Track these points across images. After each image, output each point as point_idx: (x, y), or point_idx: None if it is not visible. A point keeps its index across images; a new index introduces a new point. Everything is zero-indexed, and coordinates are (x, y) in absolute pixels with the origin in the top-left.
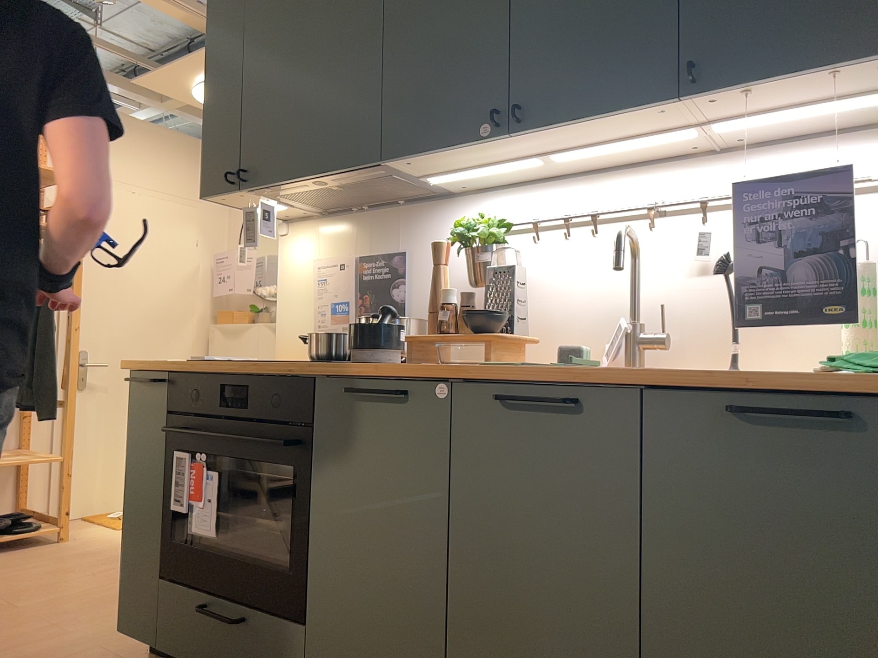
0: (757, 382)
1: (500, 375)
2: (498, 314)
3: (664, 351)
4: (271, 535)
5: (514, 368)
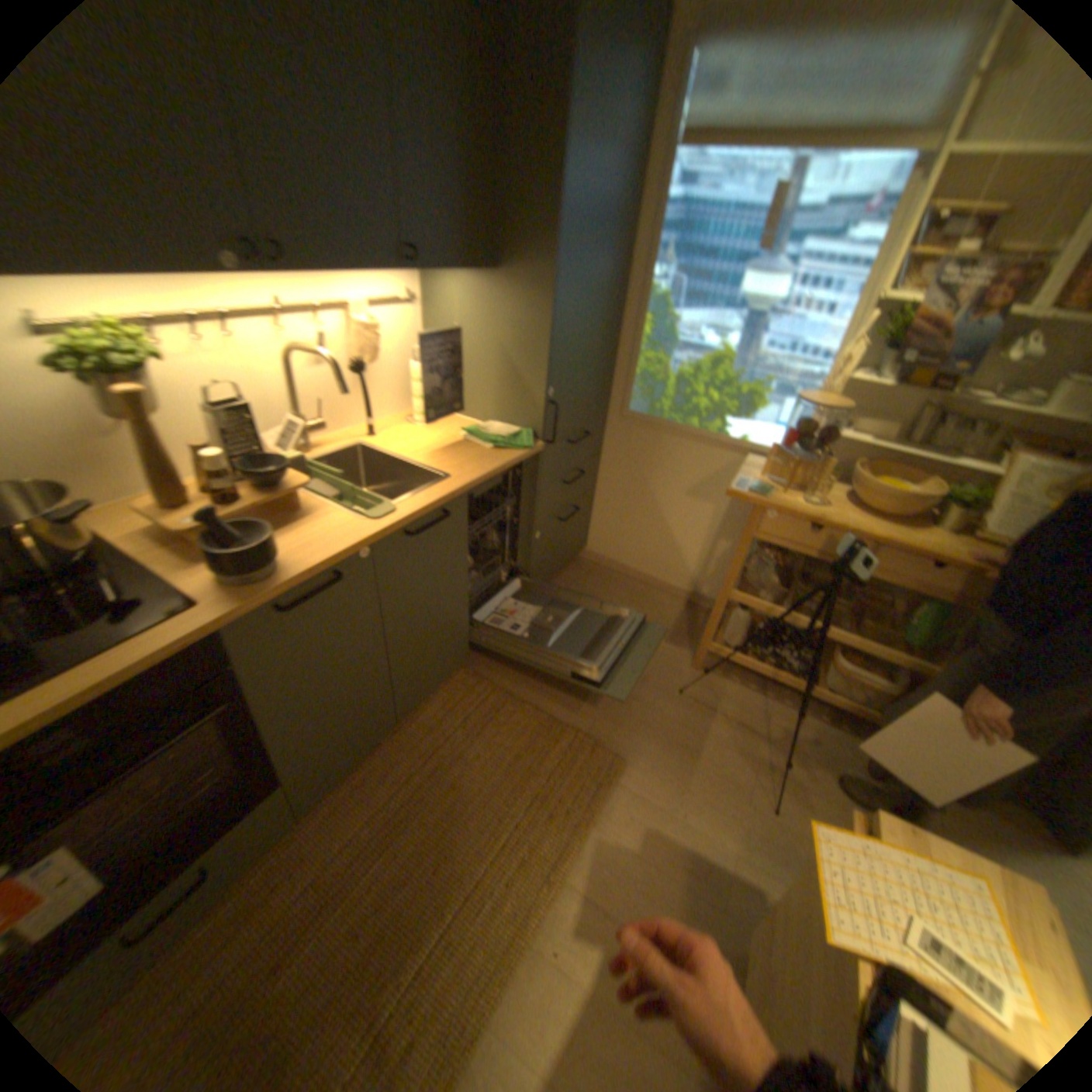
0: (503, 470)
1: (408, 522)
2: (276, 462)
3: (316, 431)
4: (174, 799)
5: (402, 511)
